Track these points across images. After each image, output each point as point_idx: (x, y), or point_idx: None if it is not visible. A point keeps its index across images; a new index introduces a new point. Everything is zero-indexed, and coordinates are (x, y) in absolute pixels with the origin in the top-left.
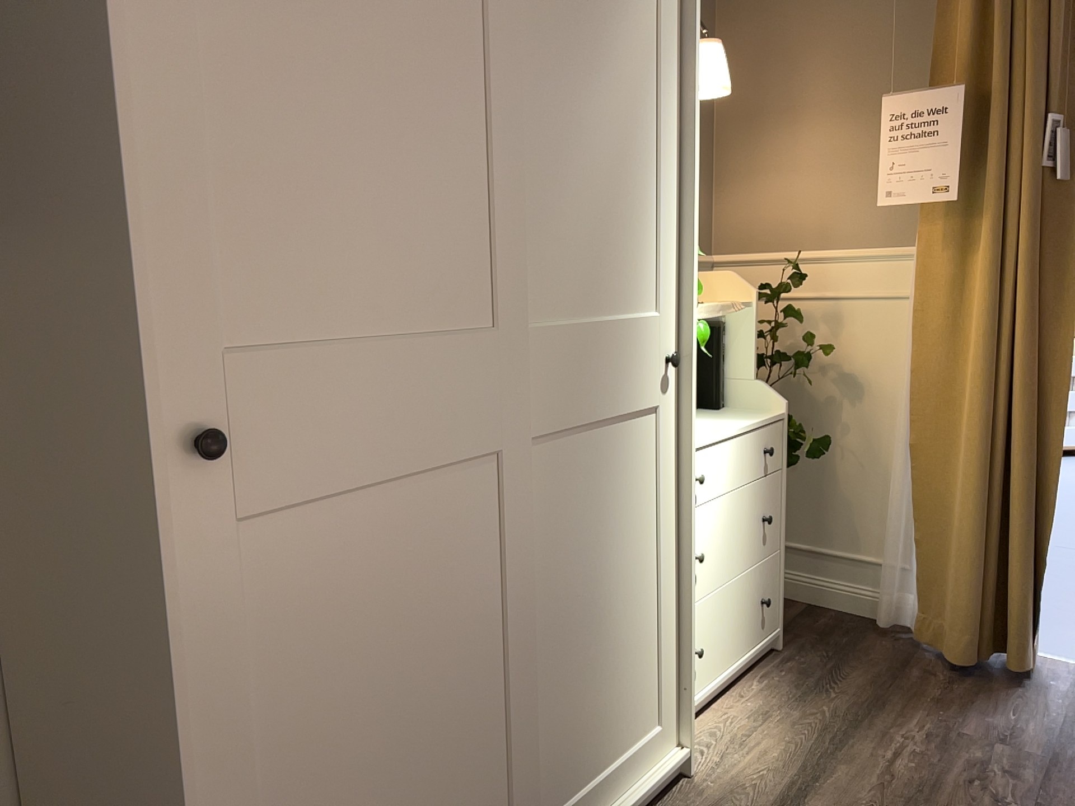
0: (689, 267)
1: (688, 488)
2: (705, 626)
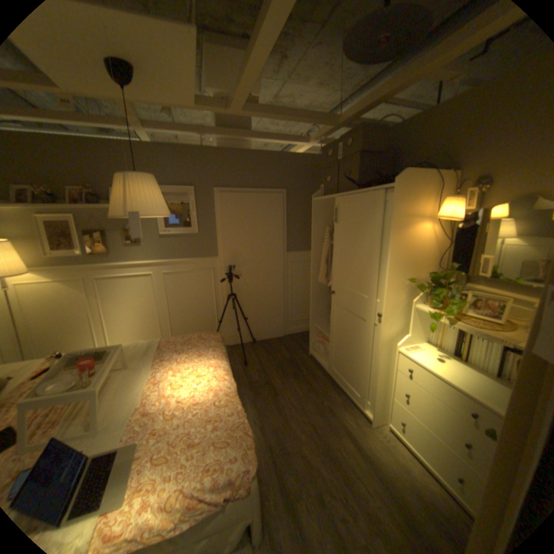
0: (386, 291)
1: (380, 355)
2: (414, 430)
